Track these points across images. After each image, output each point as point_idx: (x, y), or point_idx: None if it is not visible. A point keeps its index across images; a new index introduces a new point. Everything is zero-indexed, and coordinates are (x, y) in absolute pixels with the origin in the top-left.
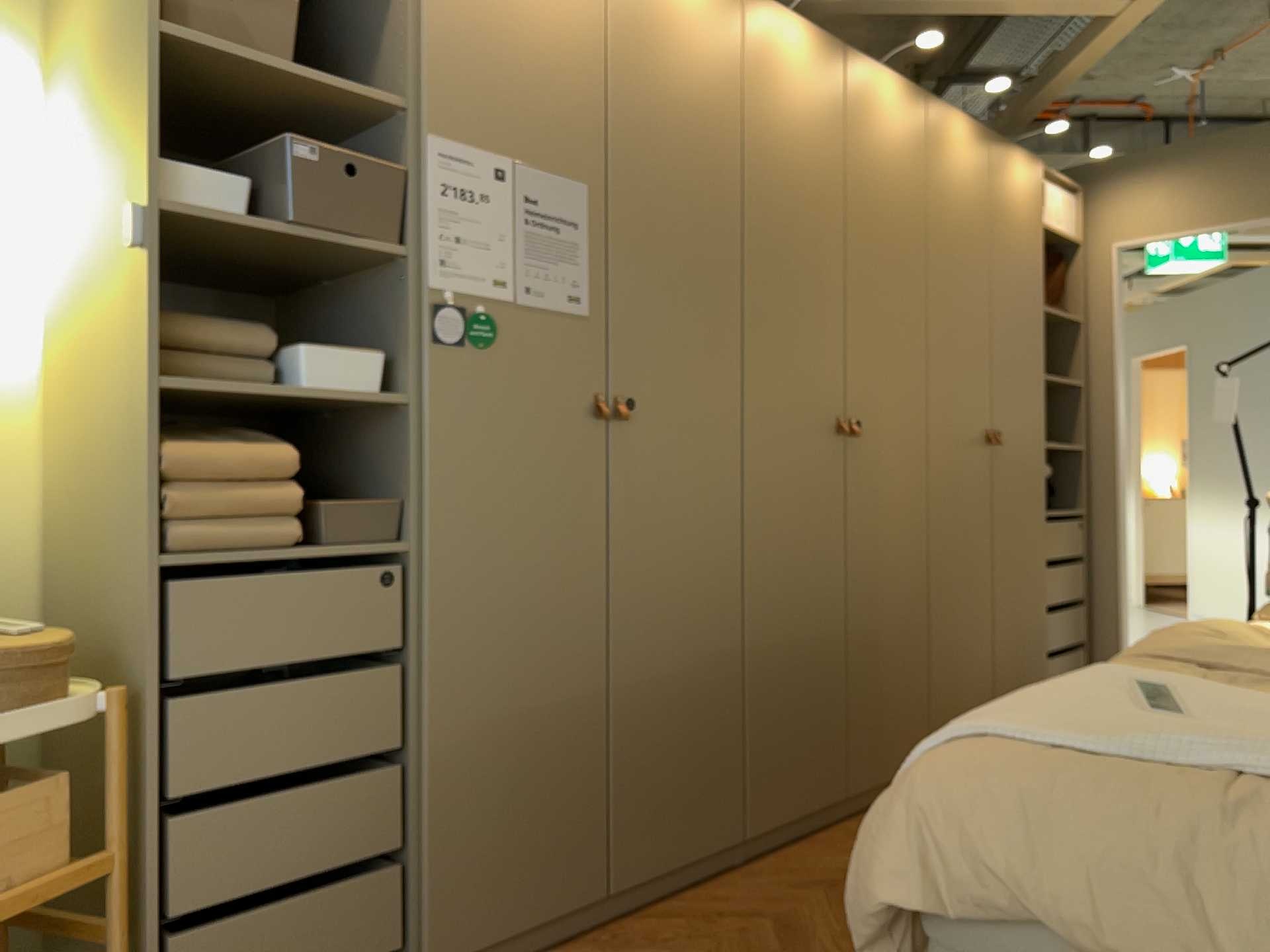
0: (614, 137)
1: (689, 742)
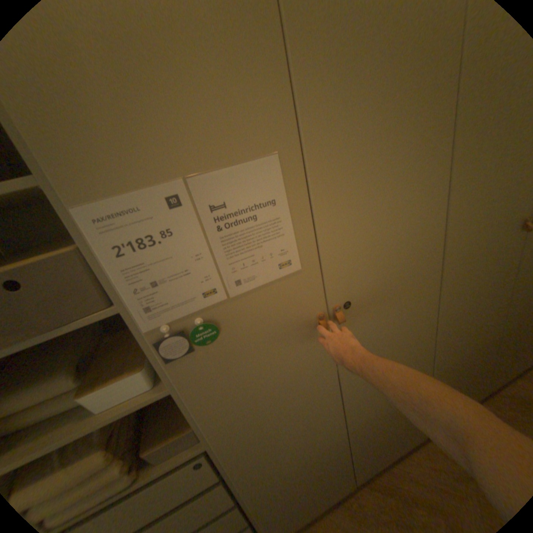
0: (299, 81)
1: (396, 425)
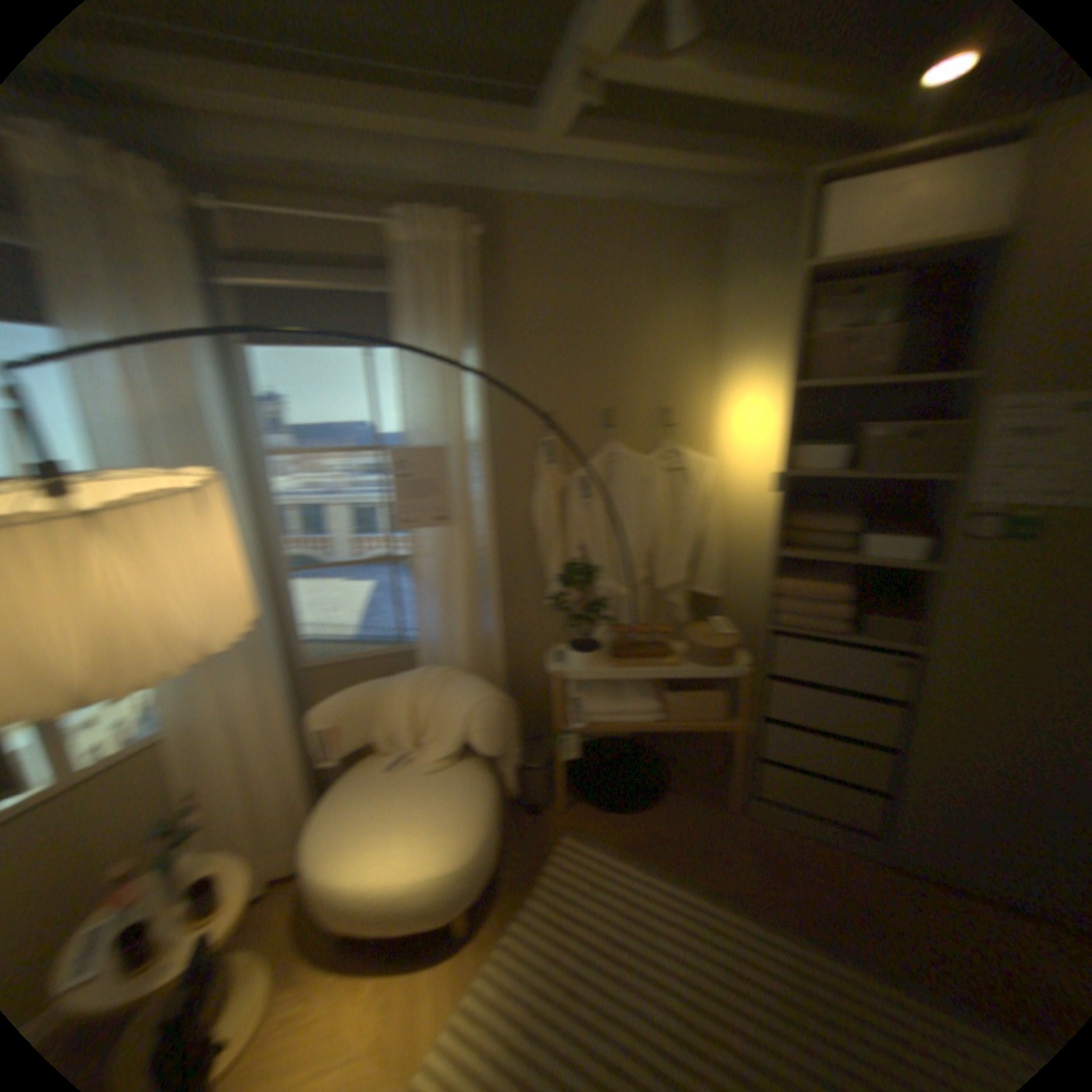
0: None
1: None
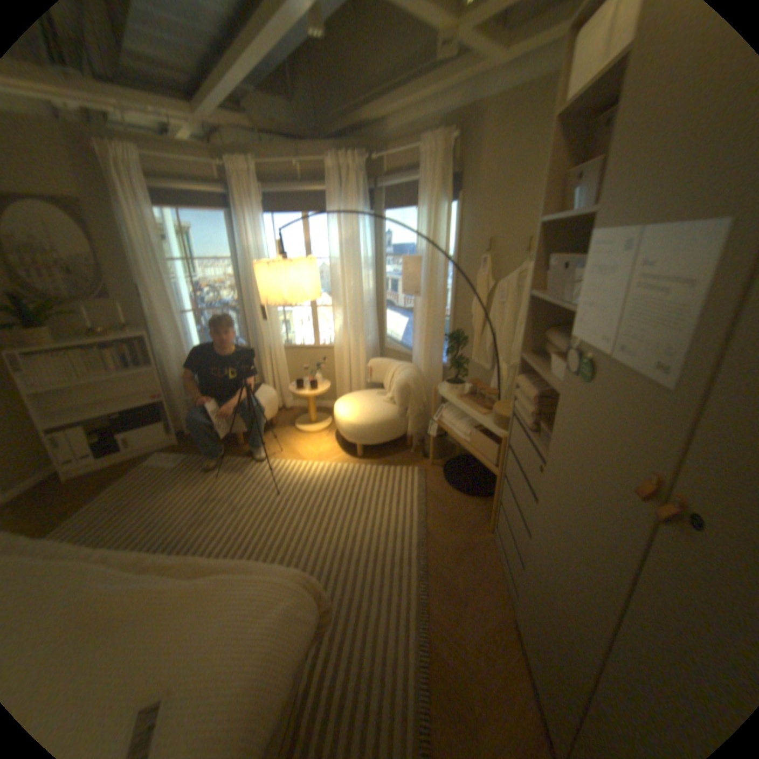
0: None
1: None
